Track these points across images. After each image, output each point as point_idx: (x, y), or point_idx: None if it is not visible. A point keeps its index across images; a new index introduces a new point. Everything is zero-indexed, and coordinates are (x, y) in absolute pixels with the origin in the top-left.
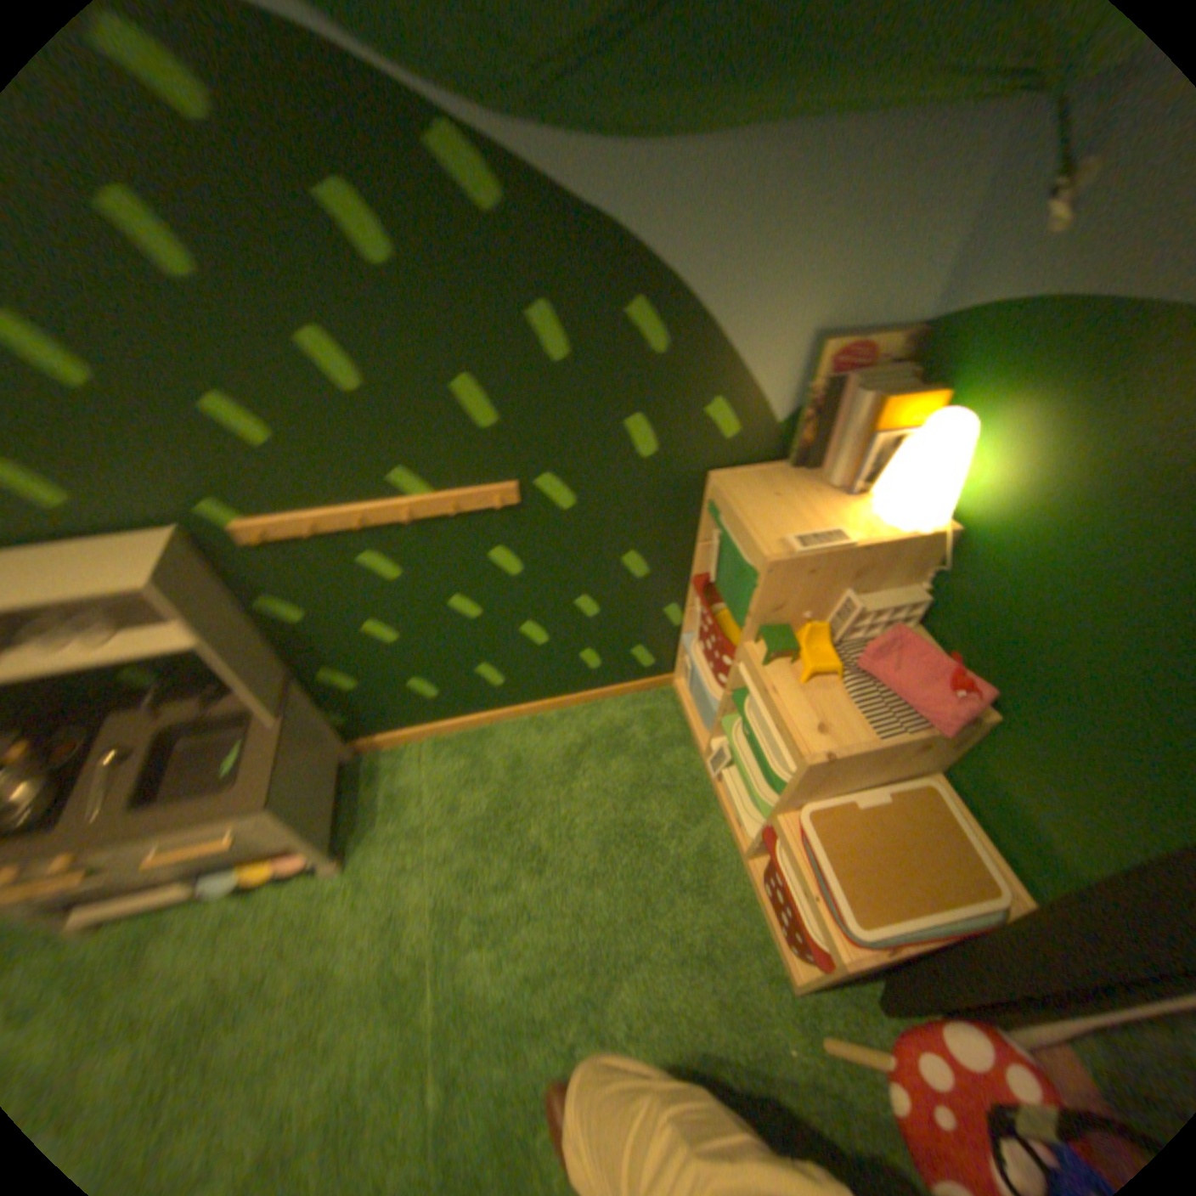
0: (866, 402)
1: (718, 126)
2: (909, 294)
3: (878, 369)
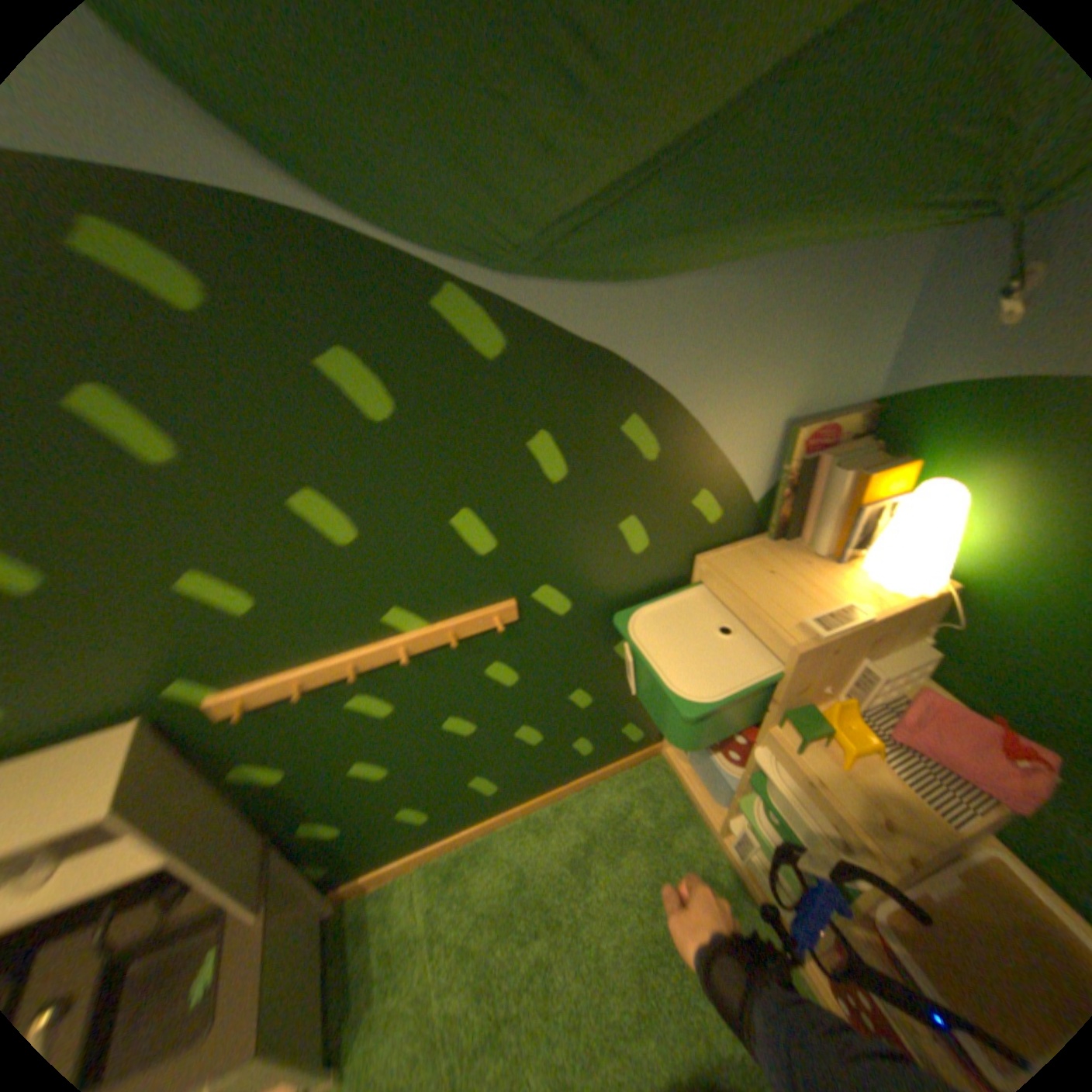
0: (846, 479)
1: (707, 264)
2: (862, 380)
3: (843, 446)
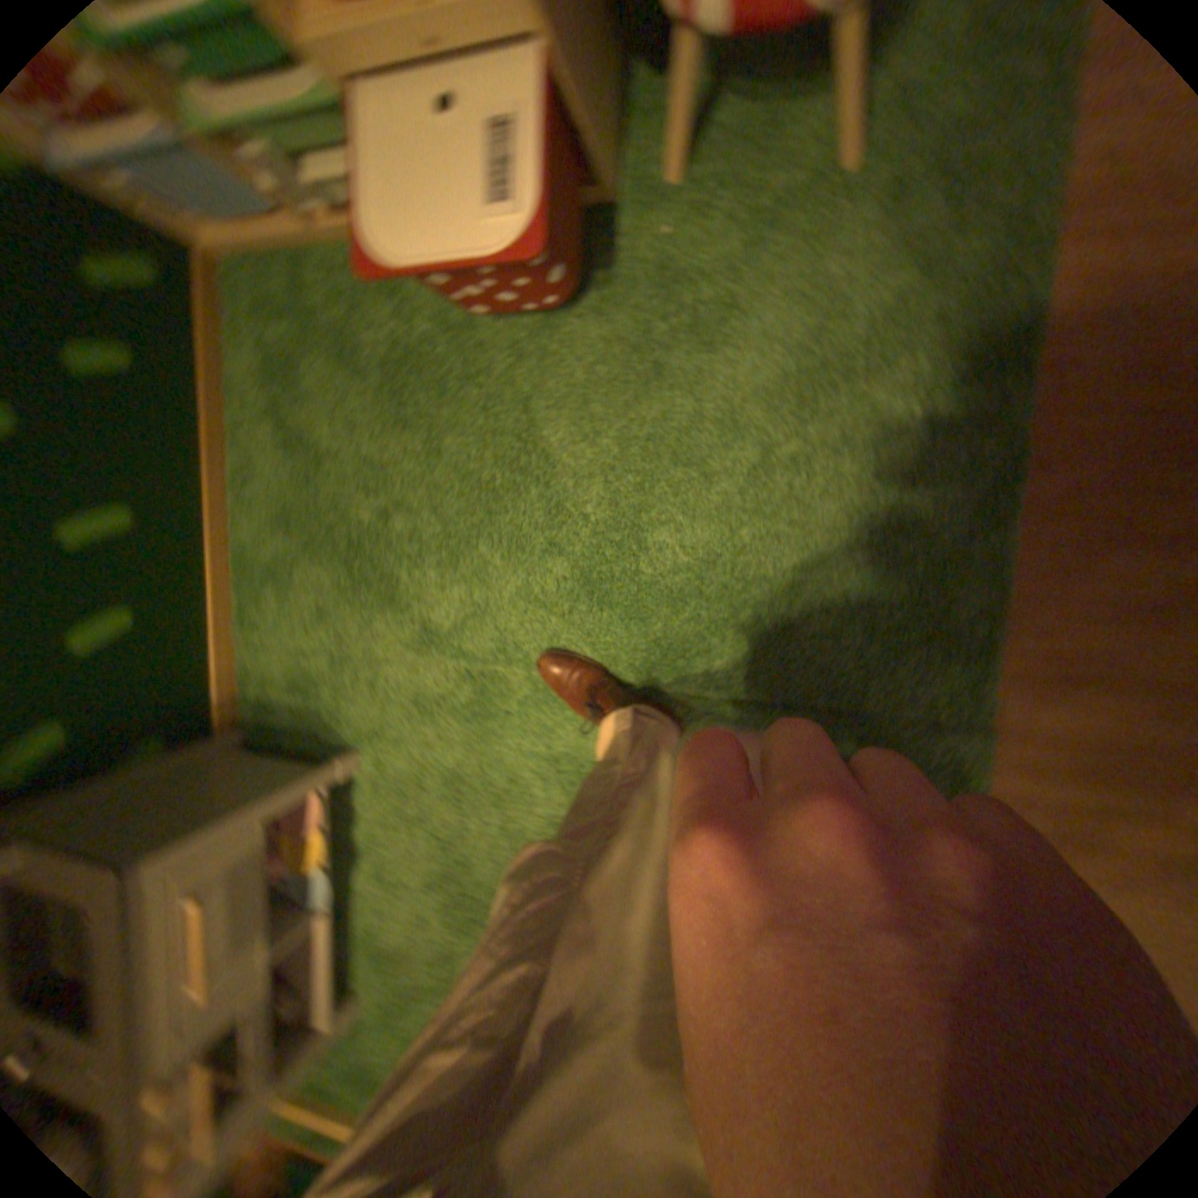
0: None
1: None
2: None
3: None
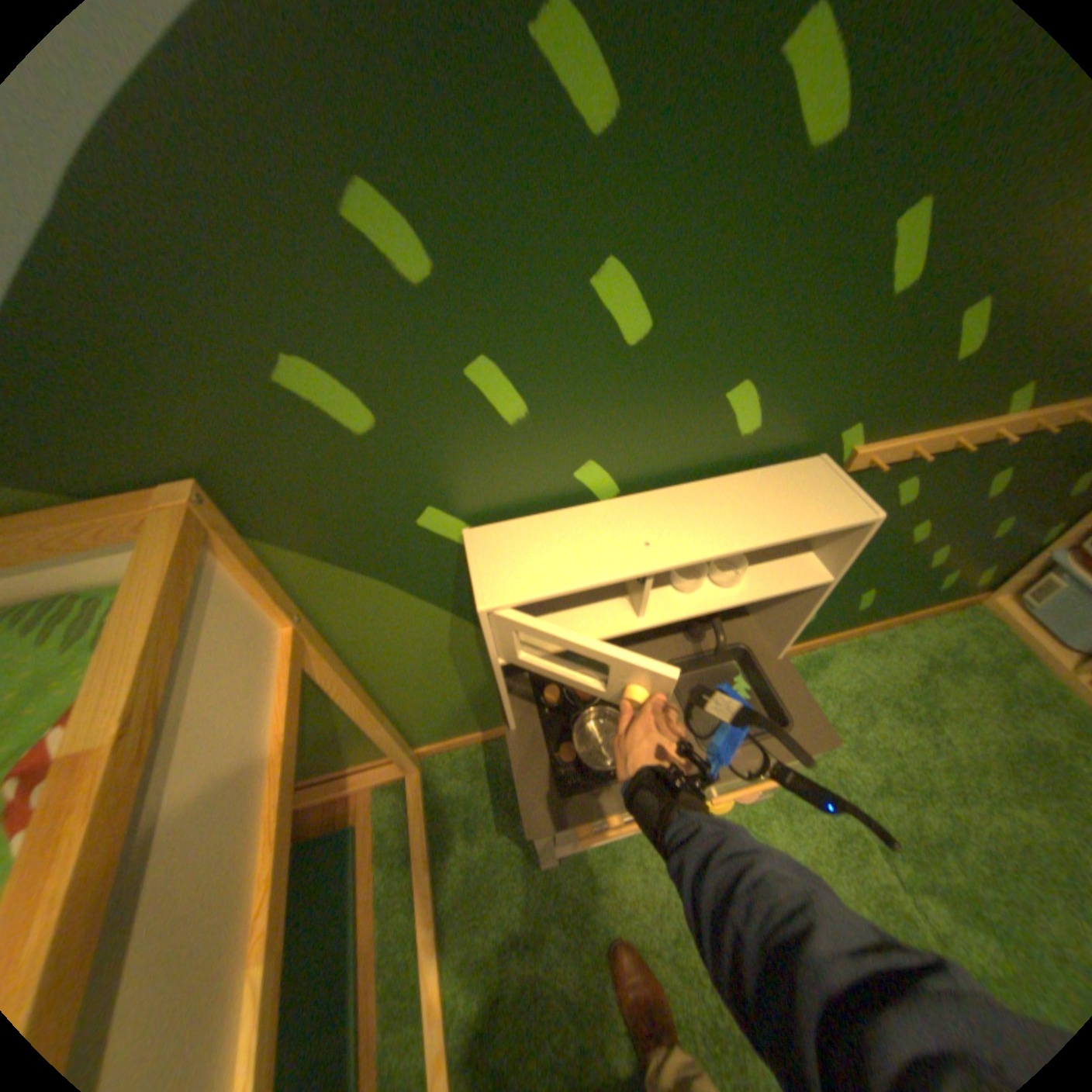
0: None
1: None
2: None
3: None
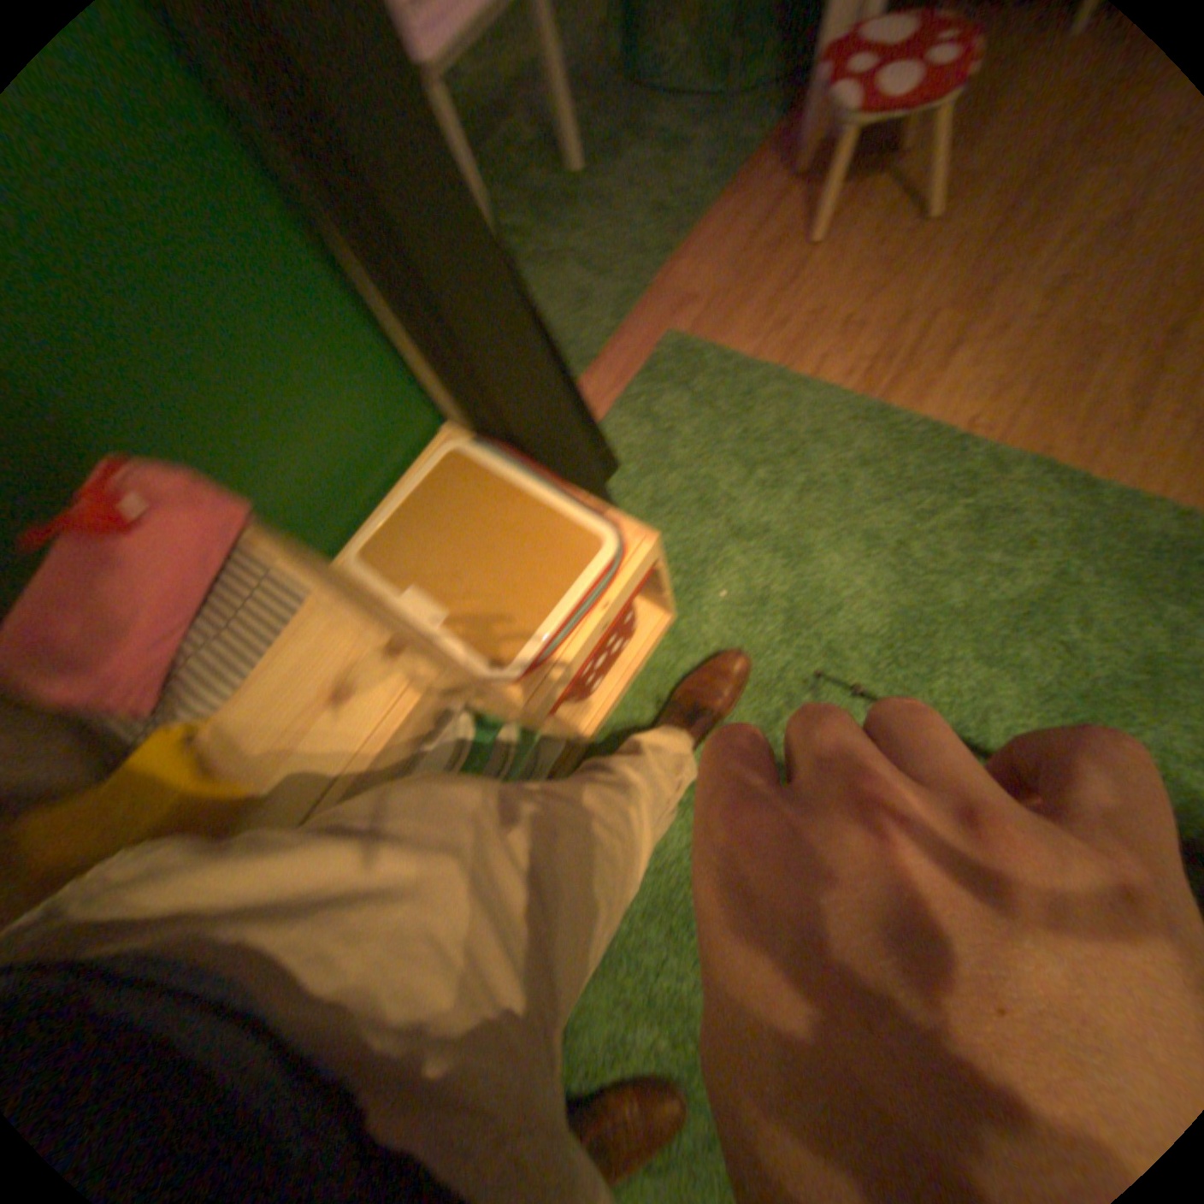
0: None
1: None
2: None
3: None
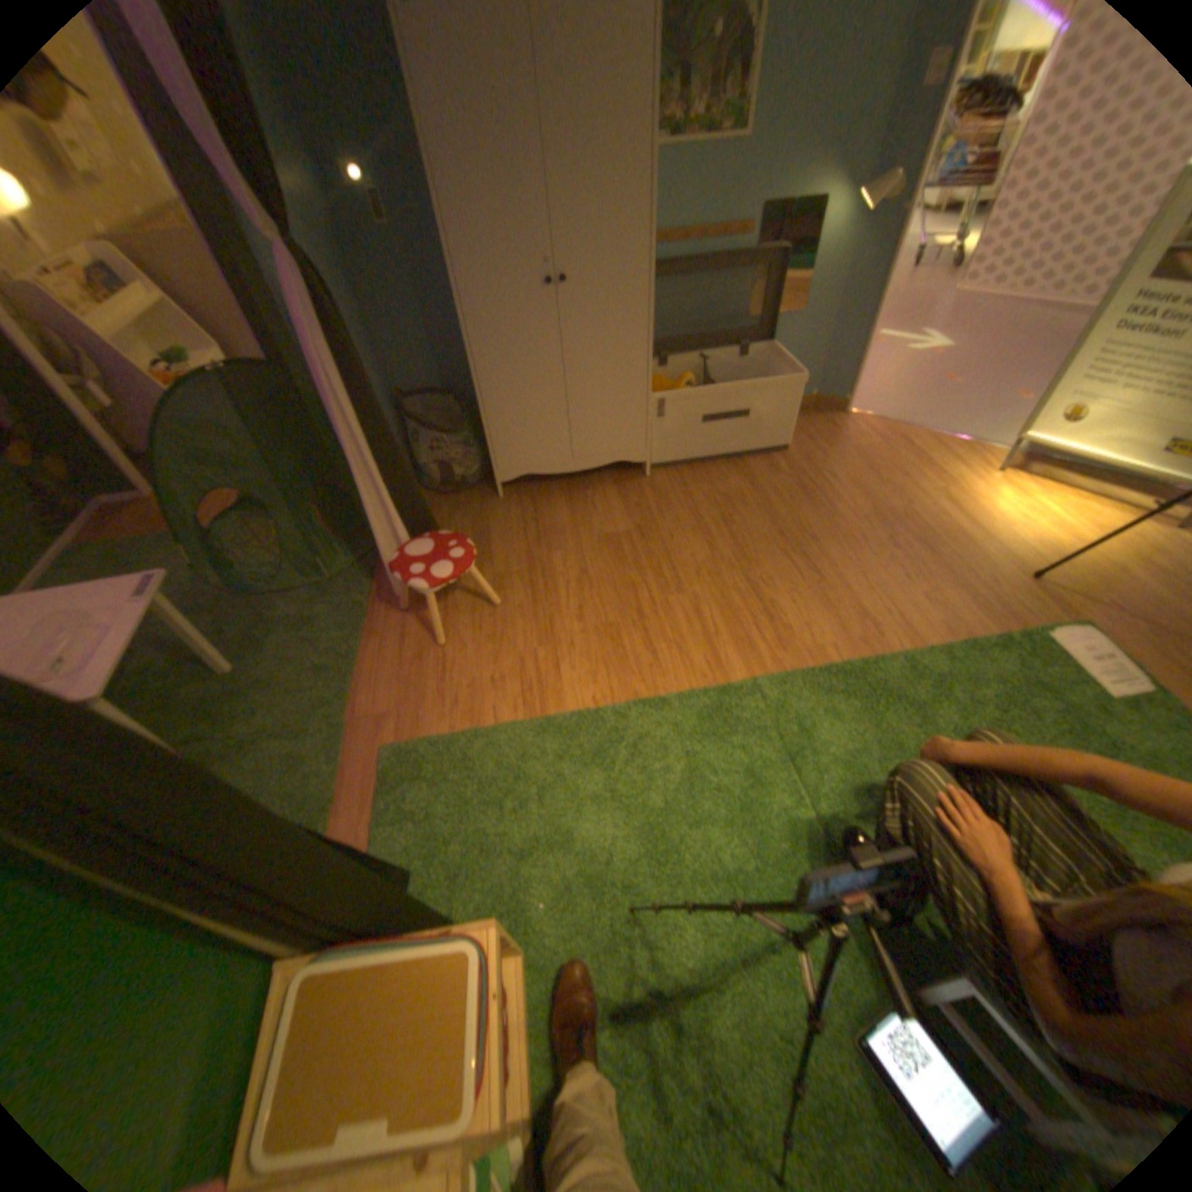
0: None
1: None
2: None
3: None
